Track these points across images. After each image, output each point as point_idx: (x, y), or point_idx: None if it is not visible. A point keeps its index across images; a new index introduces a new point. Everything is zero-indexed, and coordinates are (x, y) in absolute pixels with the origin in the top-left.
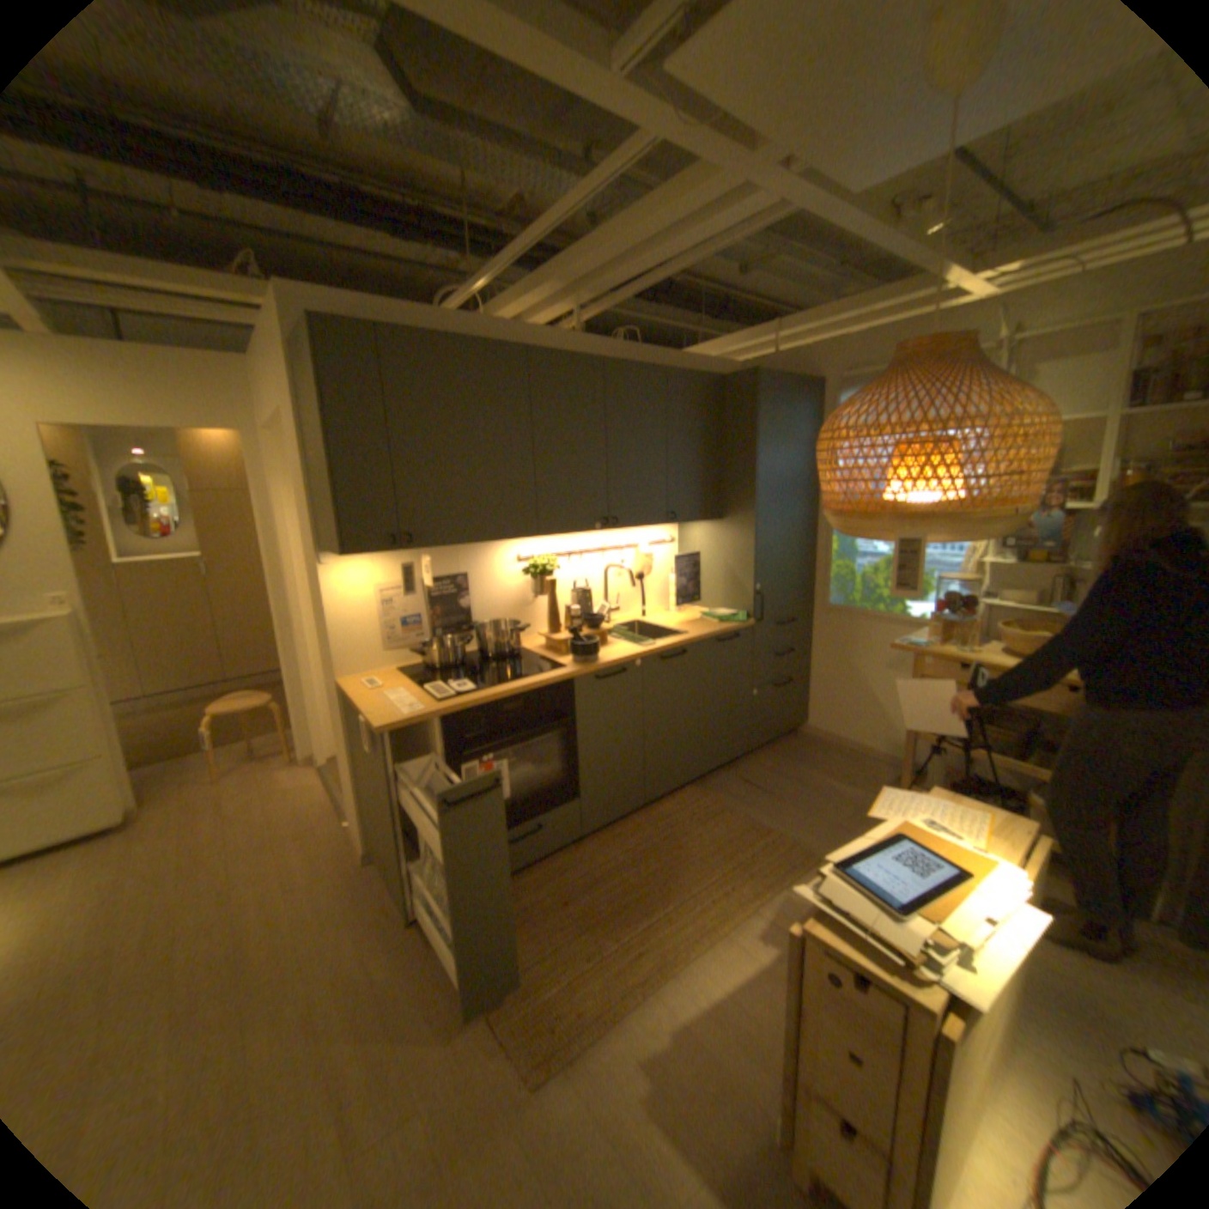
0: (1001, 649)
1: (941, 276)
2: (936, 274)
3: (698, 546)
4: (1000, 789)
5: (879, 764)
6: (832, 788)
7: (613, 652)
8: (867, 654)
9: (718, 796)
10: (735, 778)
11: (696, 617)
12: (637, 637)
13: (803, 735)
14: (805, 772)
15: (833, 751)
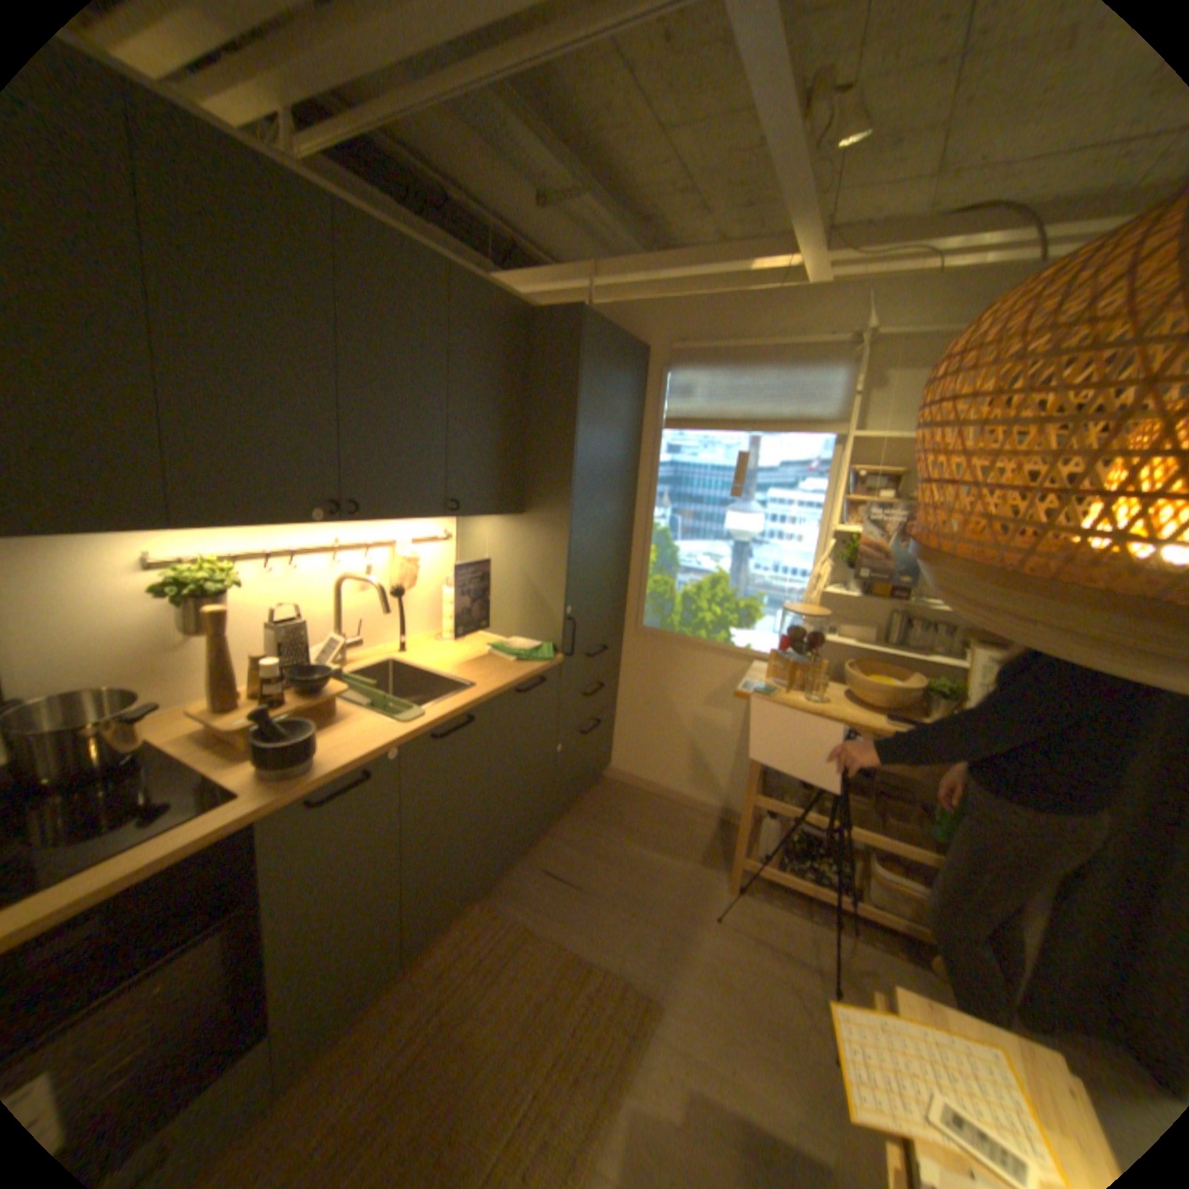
0: (842, 693)
1: (803, 240)
2: (800, 234)
3: (488, 548)
4: (827, 846)
5: (692, 814)
6: (651, 863)
7: (347, 740)
8: (683, 687)
9: (513, 908)
10: (533, 868)
11: (484, 650)
12: (394, 698)
13: (606, 781)
14: (616, 841)
15: (642, 800)
